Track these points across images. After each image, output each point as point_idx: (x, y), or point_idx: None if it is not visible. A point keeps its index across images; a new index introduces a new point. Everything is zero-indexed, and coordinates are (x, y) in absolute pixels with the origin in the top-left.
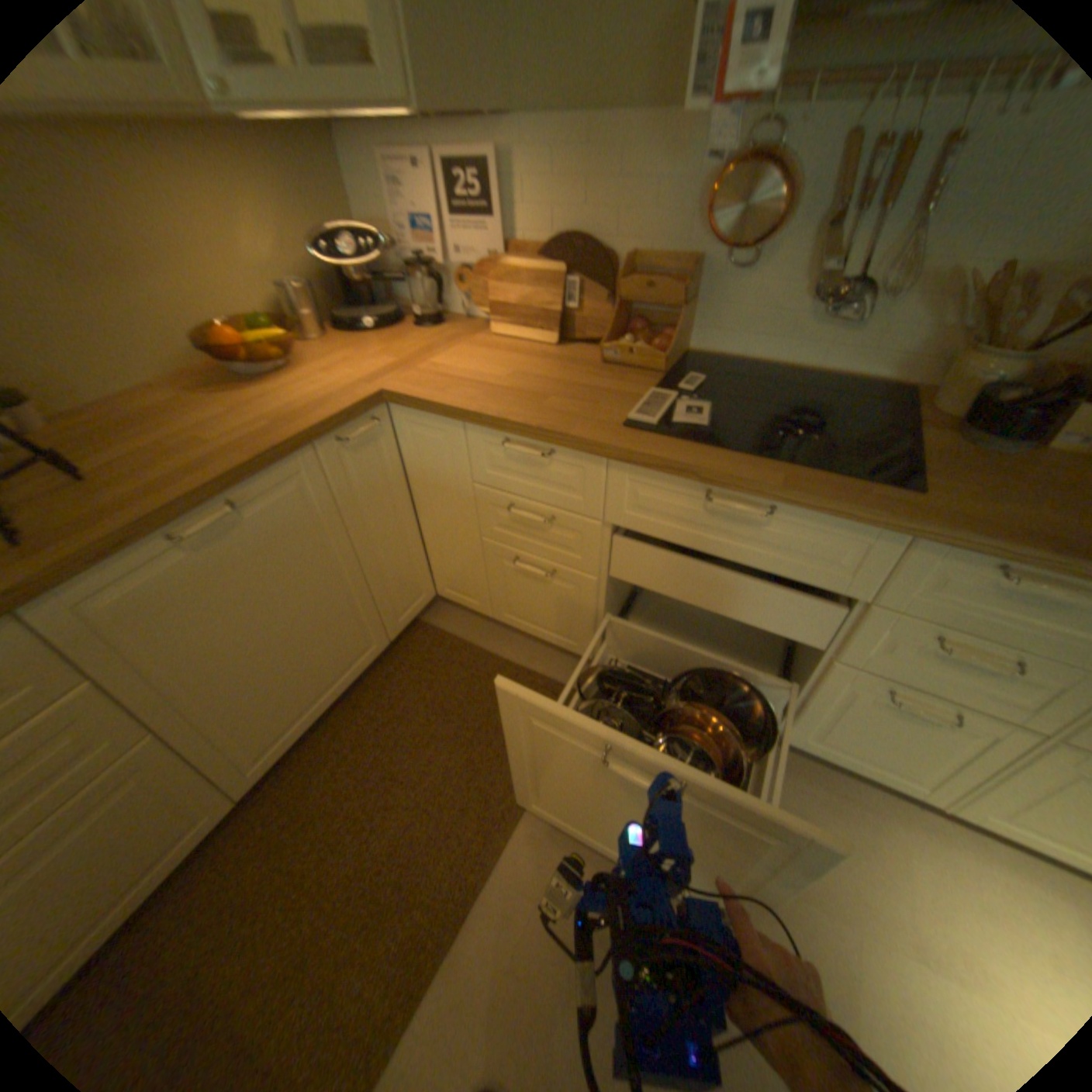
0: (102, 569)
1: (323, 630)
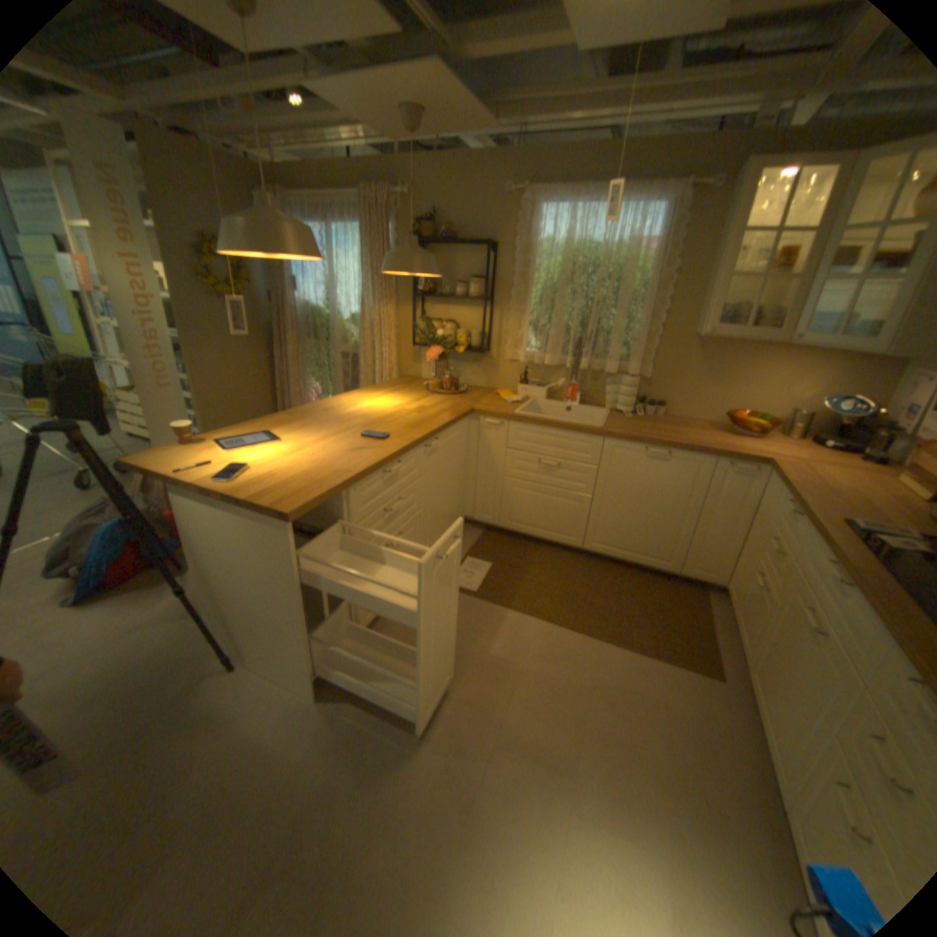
0: (627, 445)
1: (659, 530)
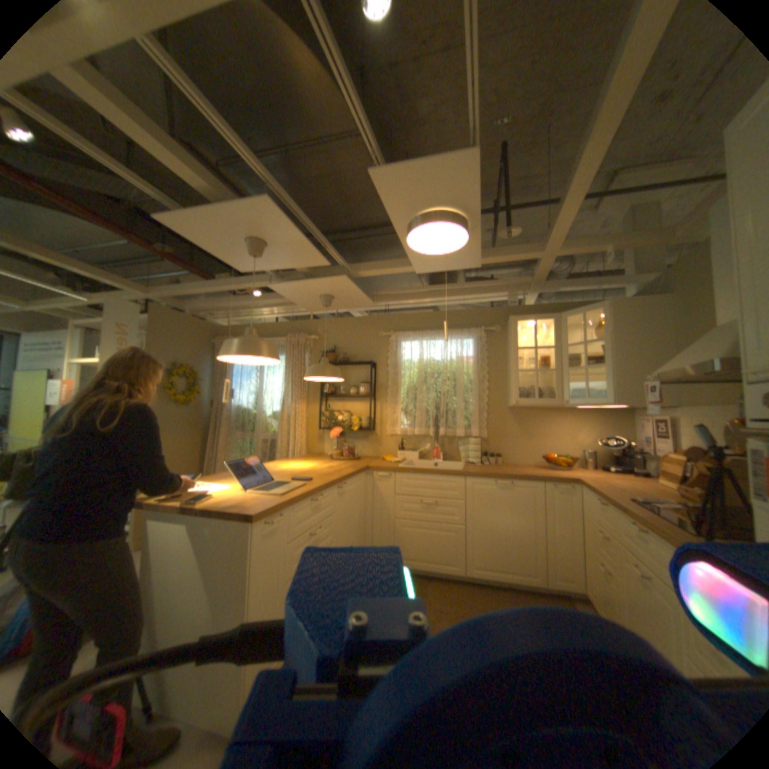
0: (482, 480)
1: (521, 548)
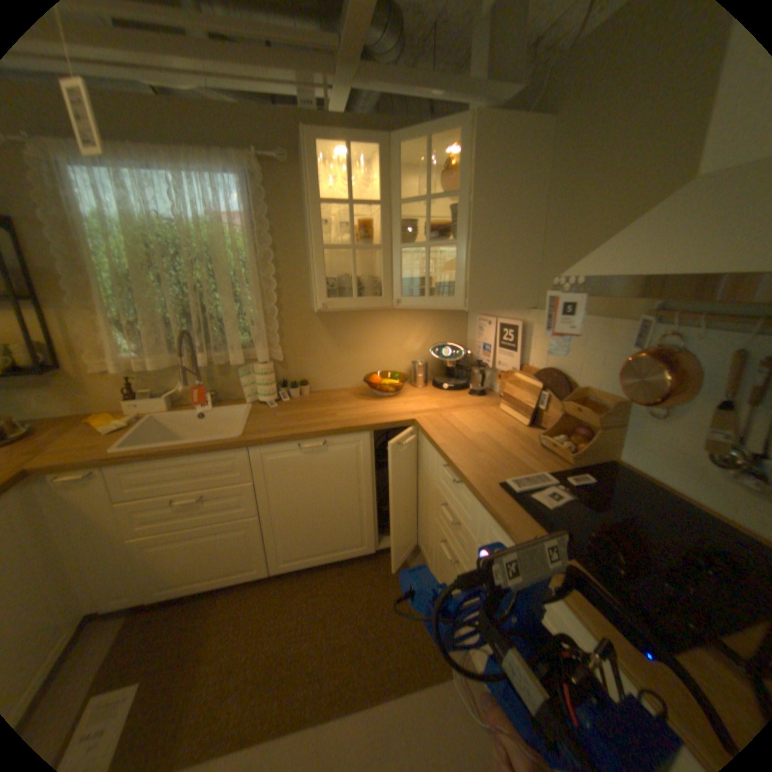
0: (276, 447)
1: (342, 521)
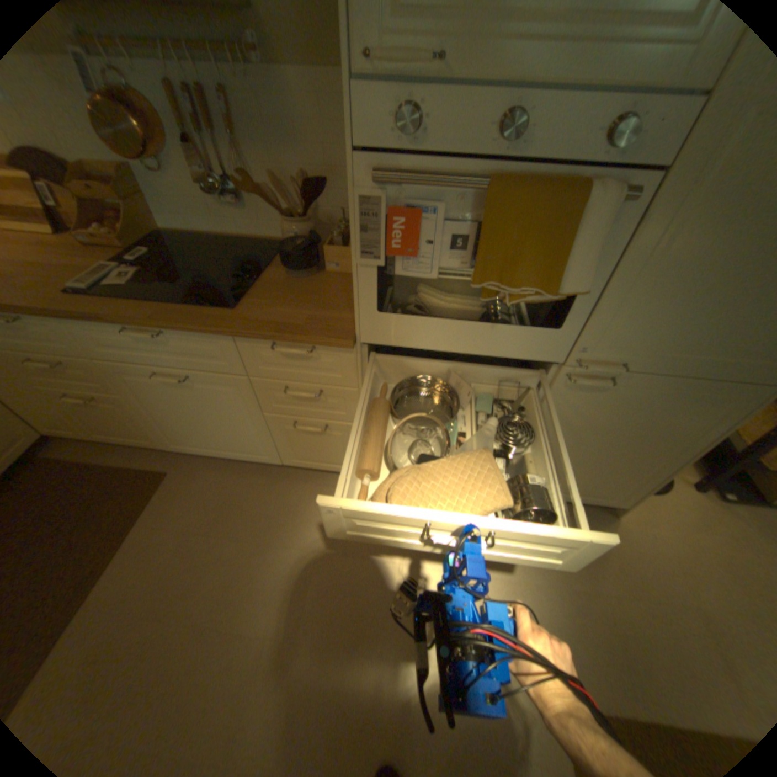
0: None
1: None
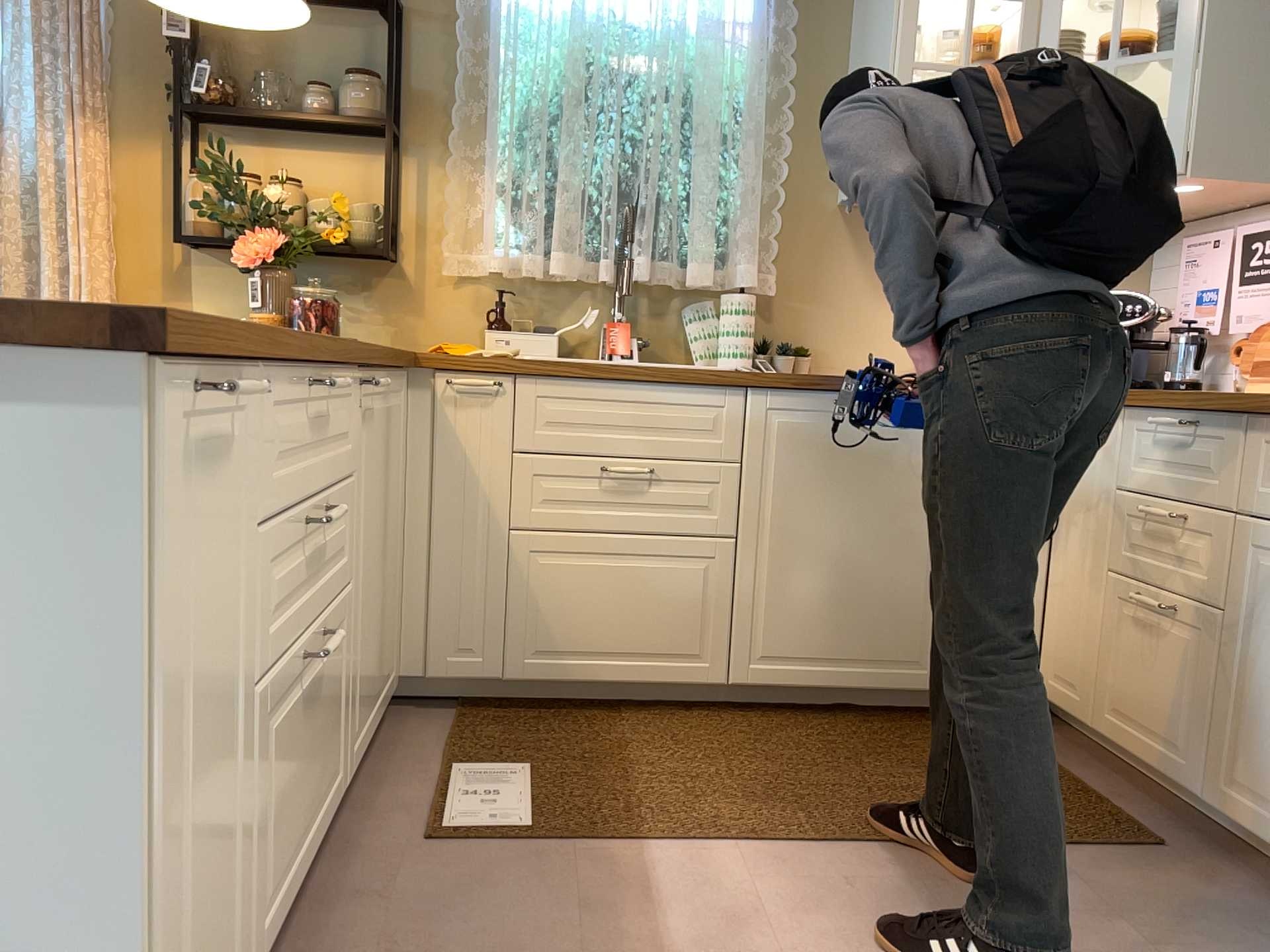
0: (798, 396)
1: (890, 589)
